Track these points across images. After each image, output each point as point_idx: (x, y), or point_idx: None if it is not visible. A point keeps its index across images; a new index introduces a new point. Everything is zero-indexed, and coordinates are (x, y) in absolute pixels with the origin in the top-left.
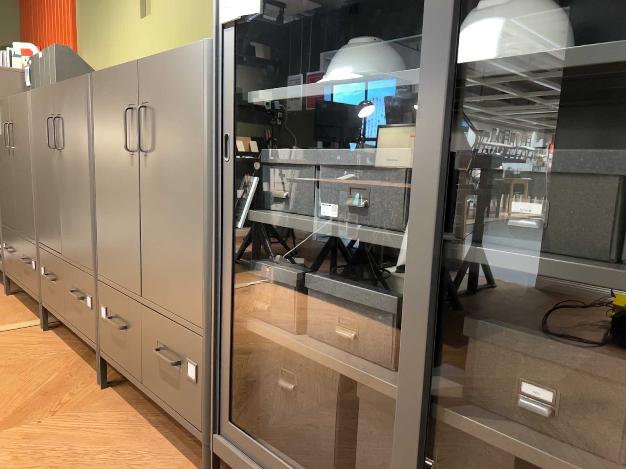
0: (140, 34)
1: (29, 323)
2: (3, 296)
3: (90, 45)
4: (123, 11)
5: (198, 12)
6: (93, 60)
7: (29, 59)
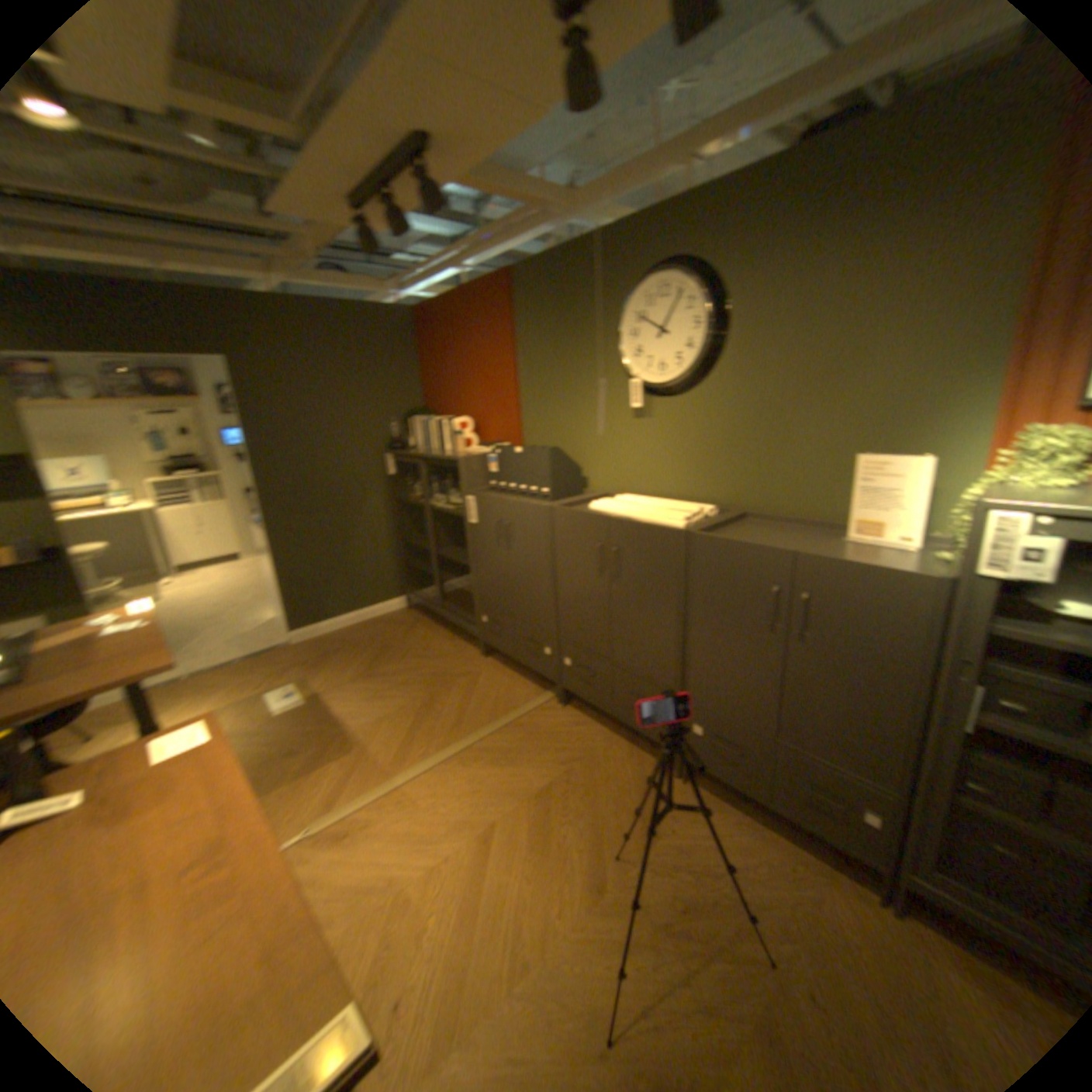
0: (632, 432)
1: (544, 699)
2: (482, 660)
3: (542, 424)
4: (602, 404)
5: (735, 432)
6: (548, 439)
7: (493, 447)
